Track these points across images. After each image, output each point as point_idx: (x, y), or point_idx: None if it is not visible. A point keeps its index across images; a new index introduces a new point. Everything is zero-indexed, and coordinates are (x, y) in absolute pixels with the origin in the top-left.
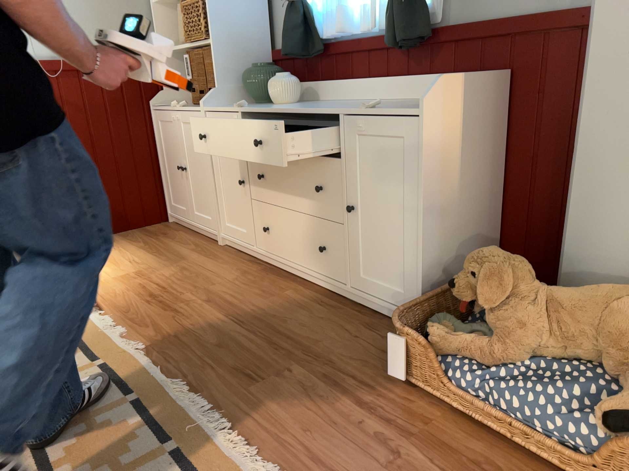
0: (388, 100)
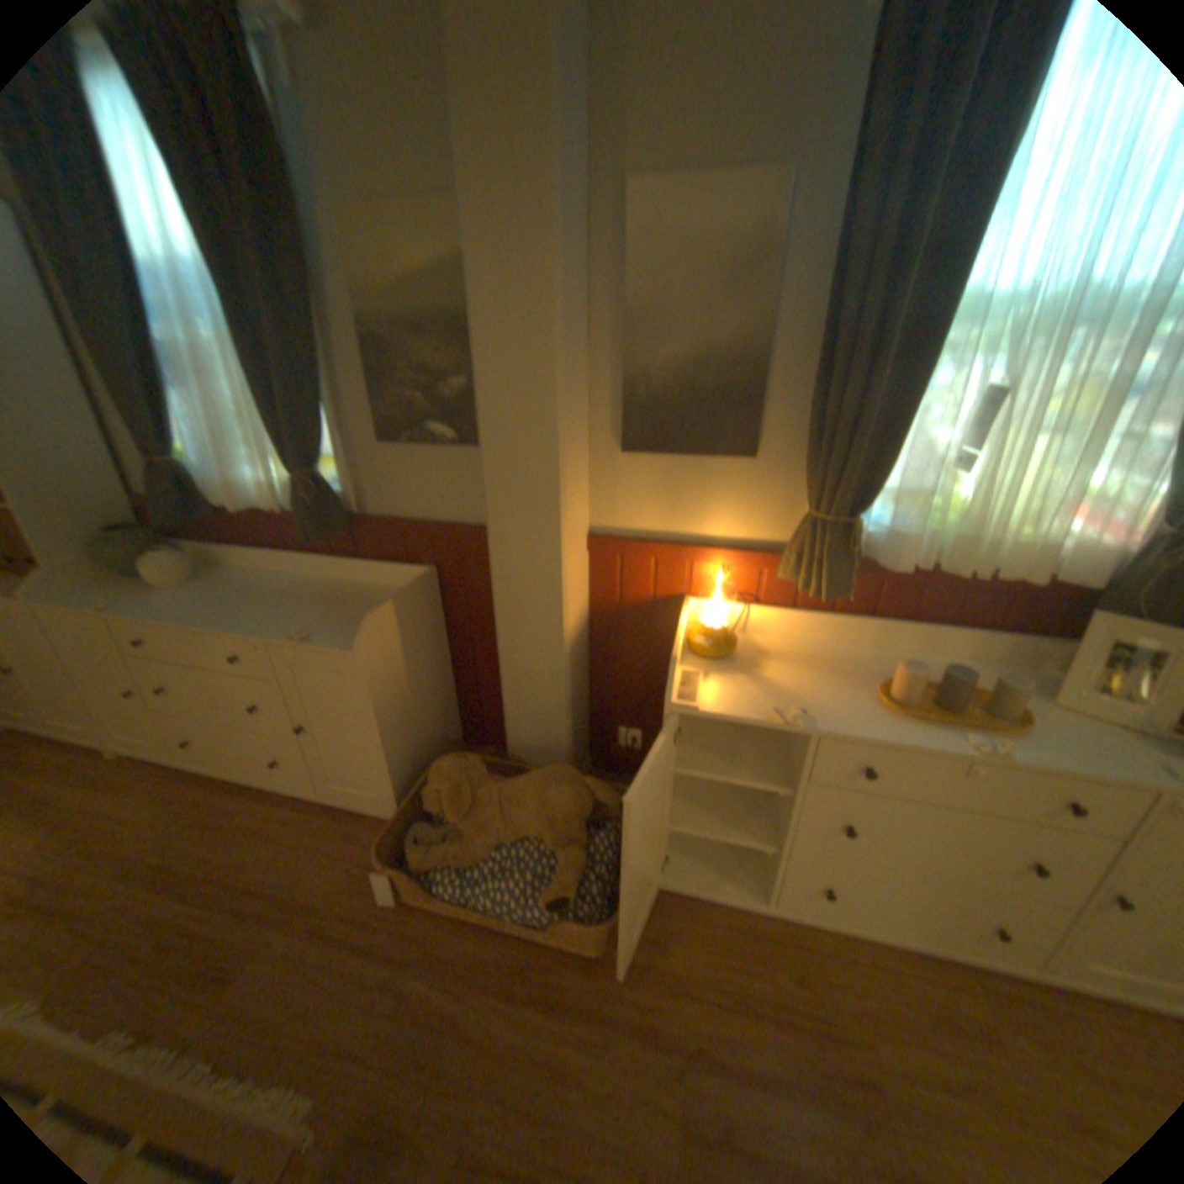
0: (315, 578)
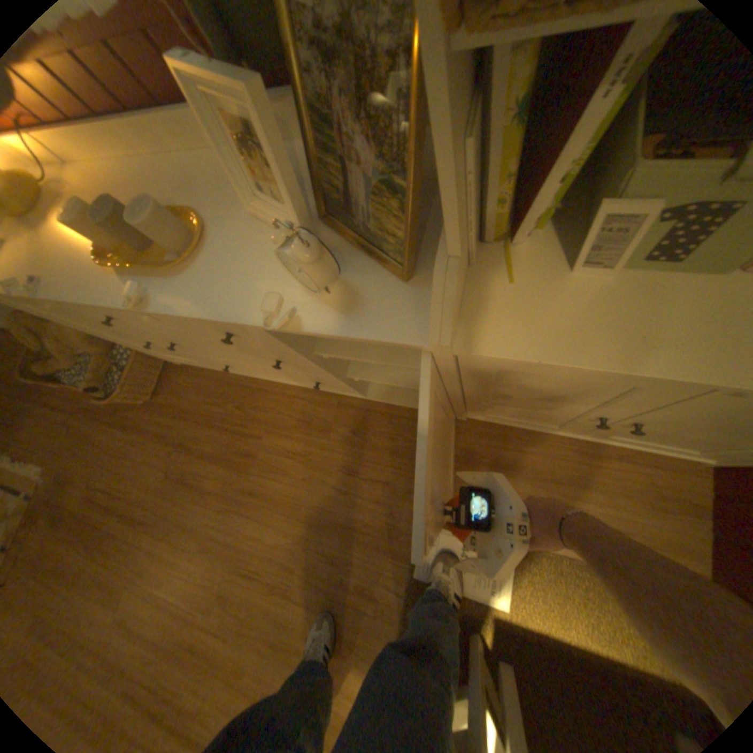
0: None
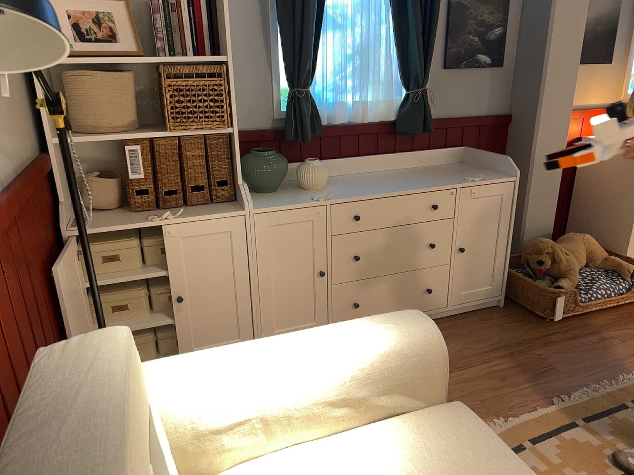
0: (388, 170)
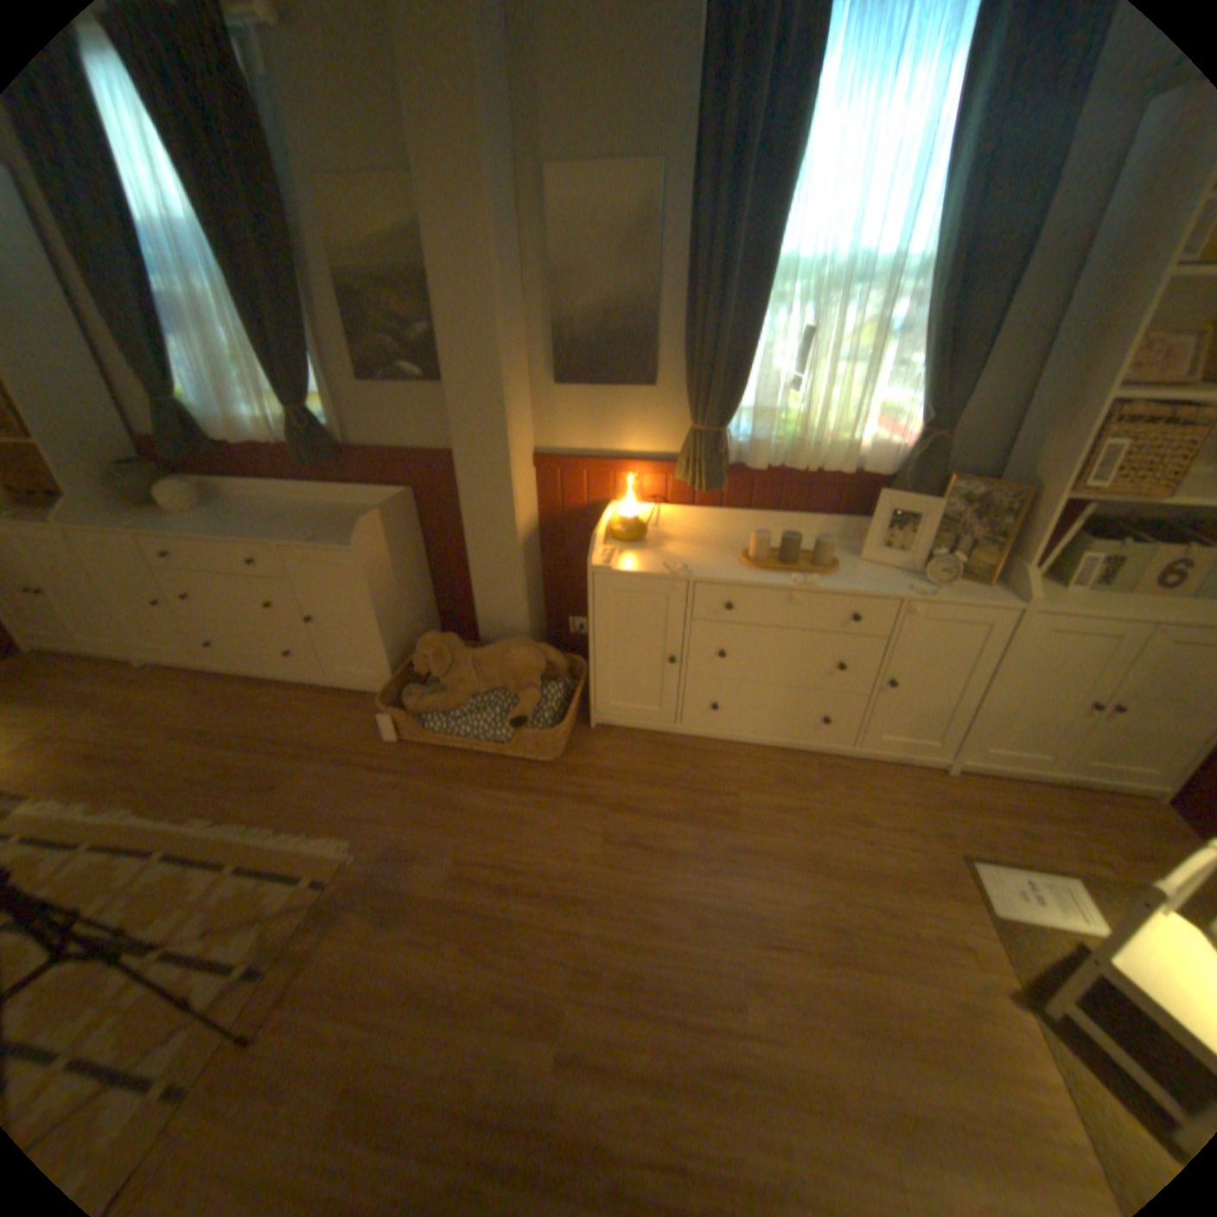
0: (309, 503)
